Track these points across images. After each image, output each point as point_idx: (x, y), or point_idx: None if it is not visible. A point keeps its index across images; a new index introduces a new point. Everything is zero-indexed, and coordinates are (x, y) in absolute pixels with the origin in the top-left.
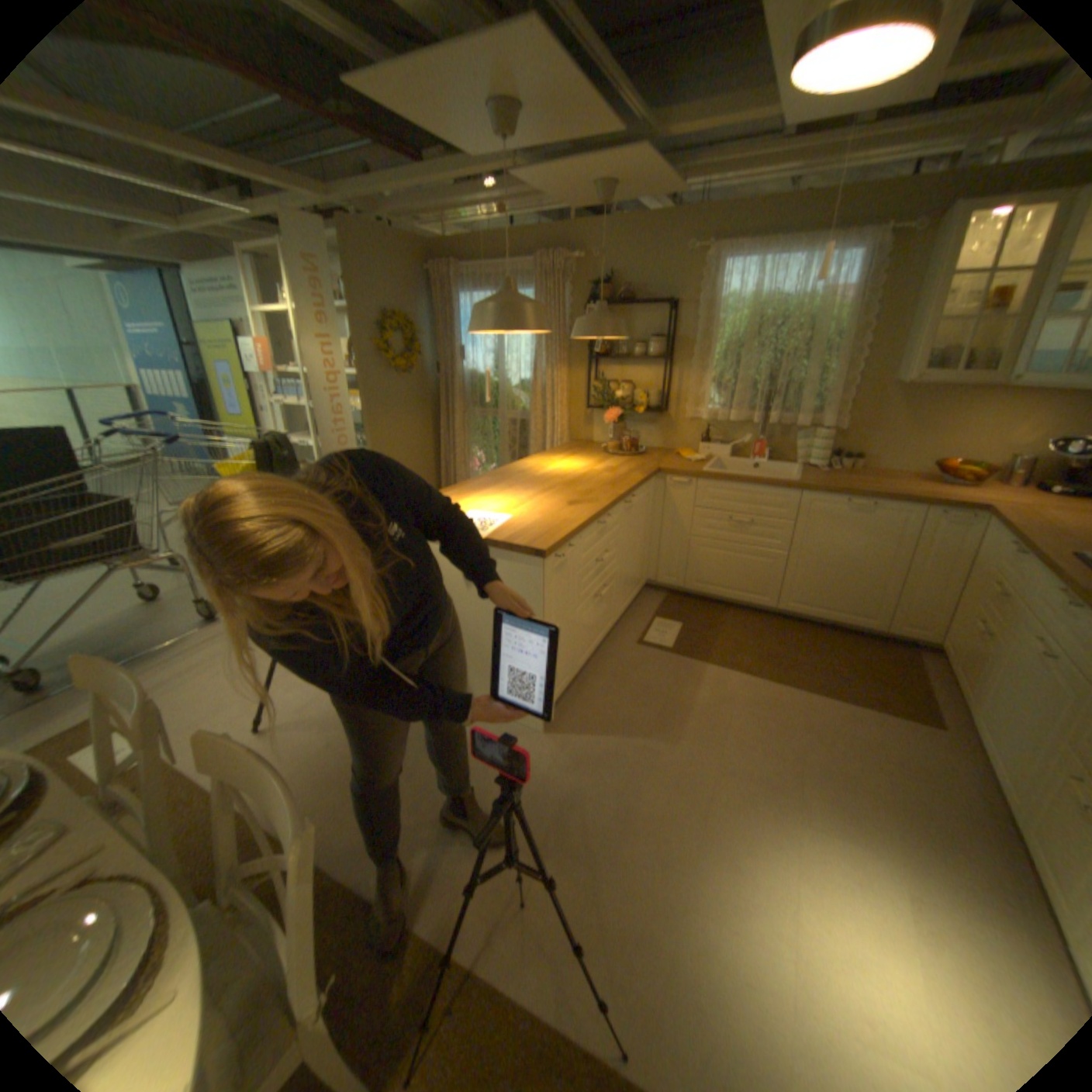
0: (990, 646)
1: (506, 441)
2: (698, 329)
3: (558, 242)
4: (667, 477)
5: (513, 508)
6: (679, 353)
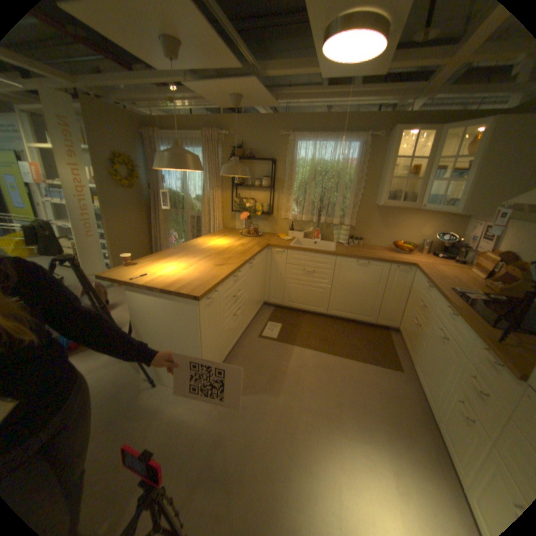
0: (420, 331)
1: (189, 227)
2: (286, 174)
3: (214, 124)
4: (273, 248)
5: (185, 269)
6: (277, 185)
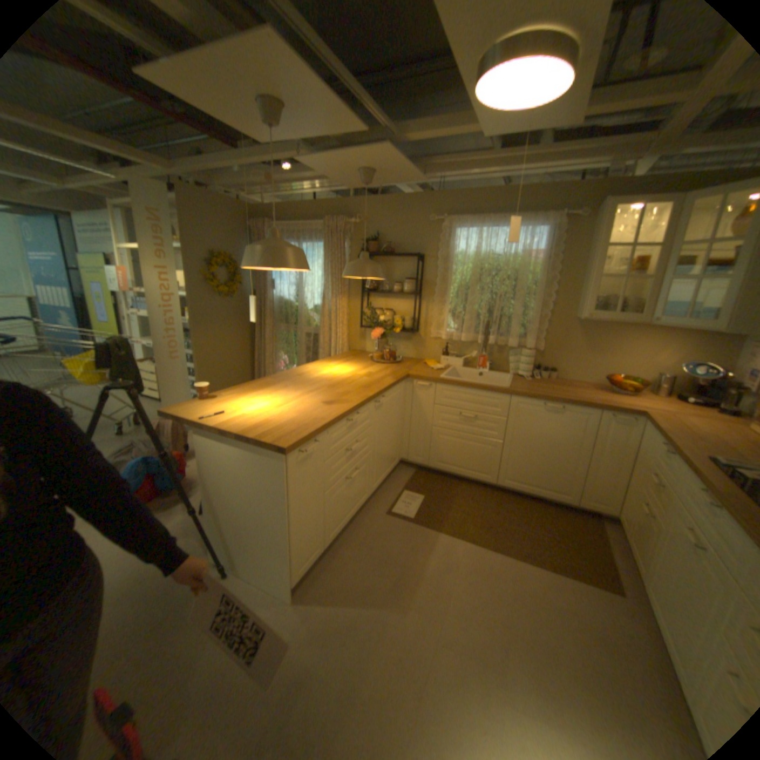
0: (654, 527)
1: (304, 348)
2: (438, 275)
3: (342, 211)
4: (415, 381)
5: (278, 406)
6: (426, 291)
